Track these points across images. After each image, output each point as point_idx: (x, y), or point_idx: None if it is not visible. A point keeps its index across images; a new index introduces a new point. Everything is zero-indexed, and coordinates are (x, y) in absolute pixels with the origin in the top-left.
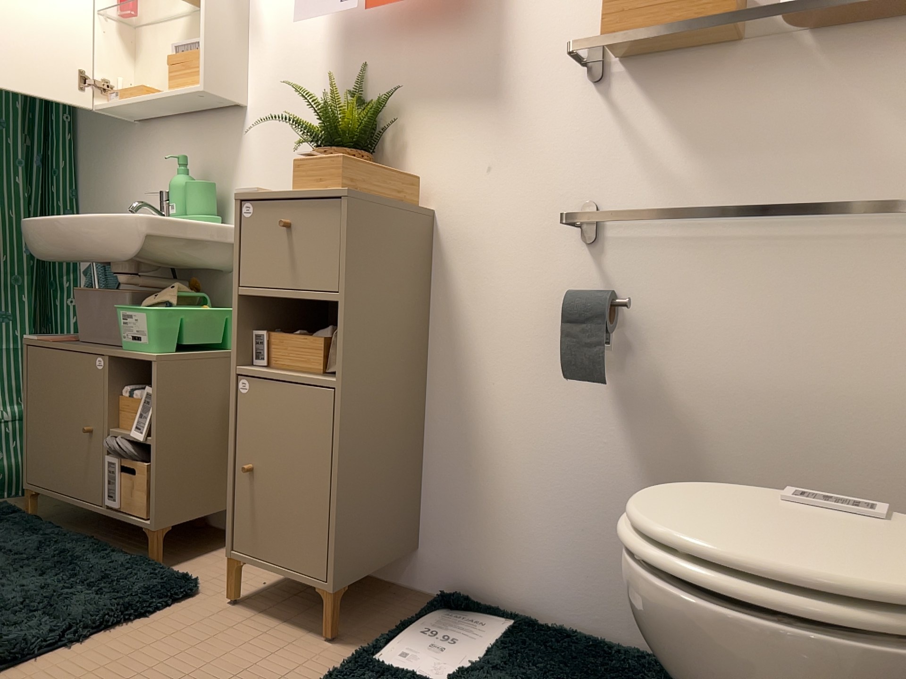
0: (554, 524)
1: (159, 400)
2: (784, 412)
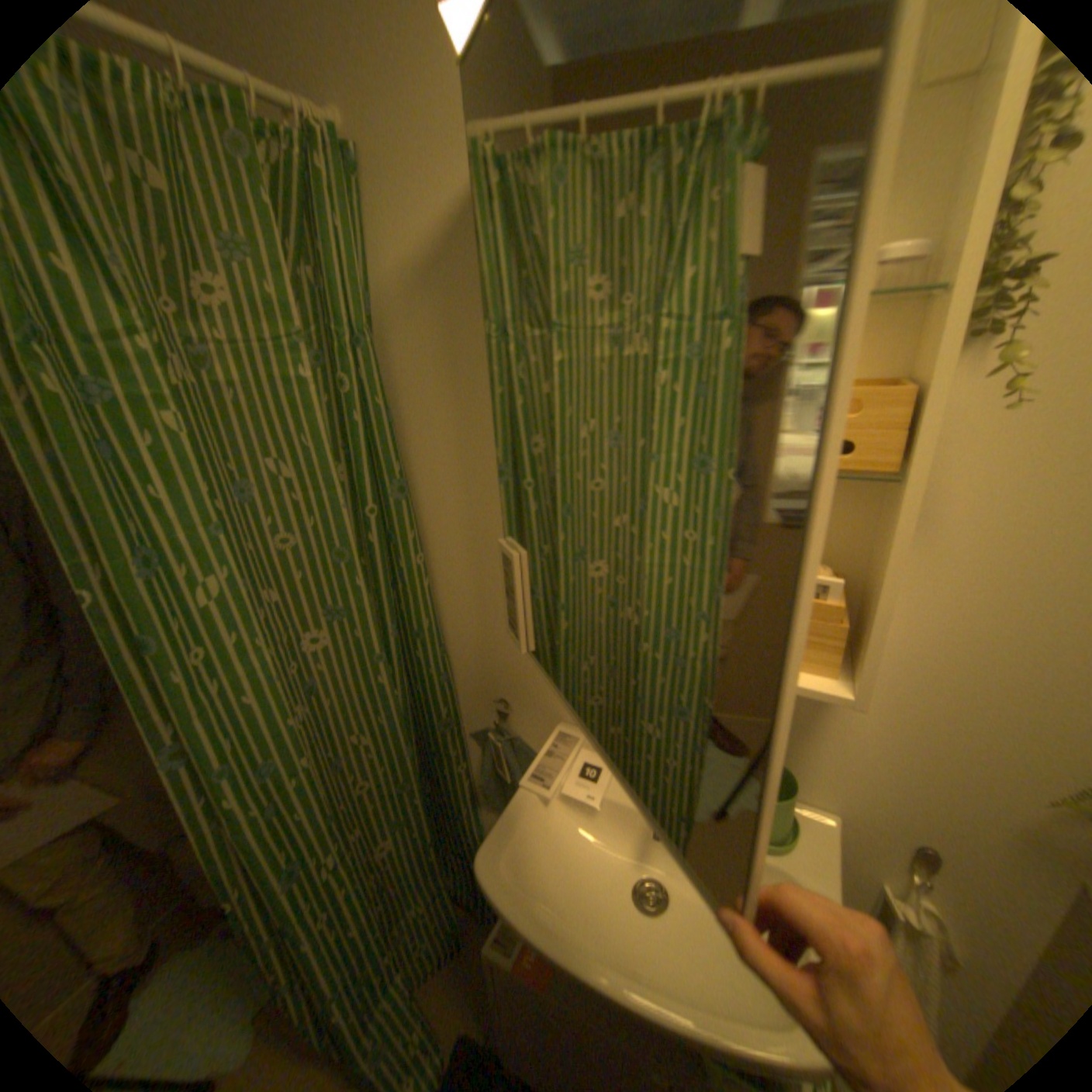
0: None
1: None
2: None
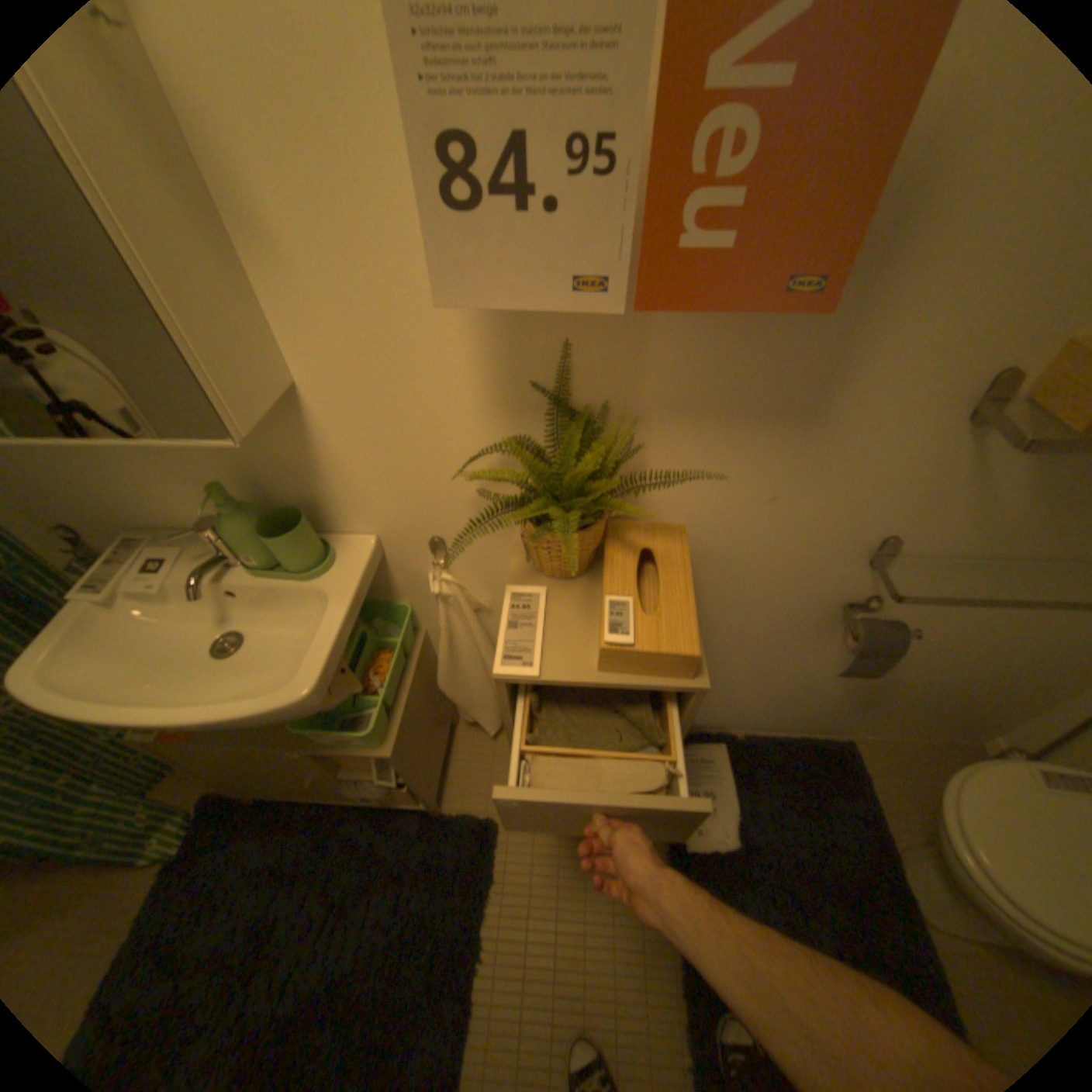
0: (759, 699)
1: (404, 770)
2: (980, 652)
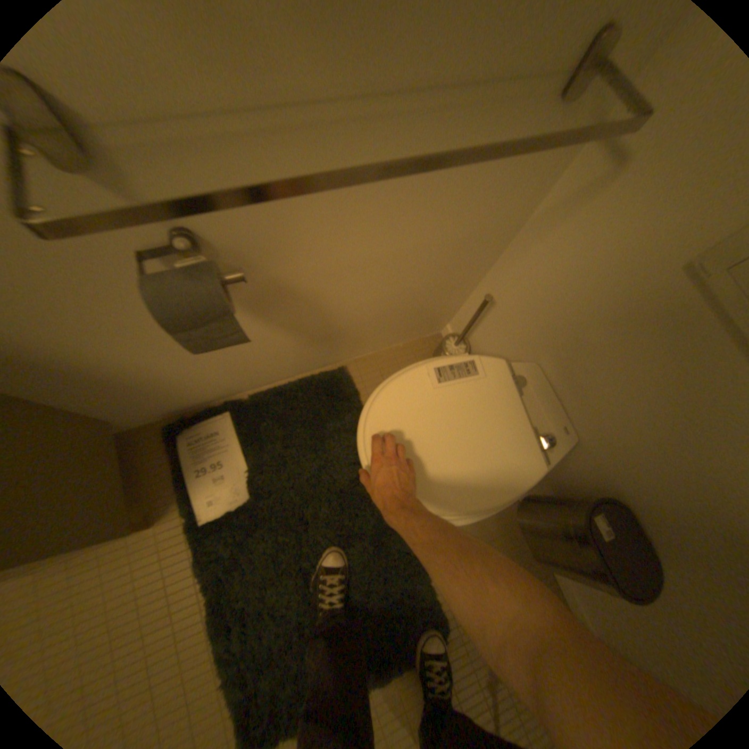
0: (221, 370)
1: None
2: (382, 264)
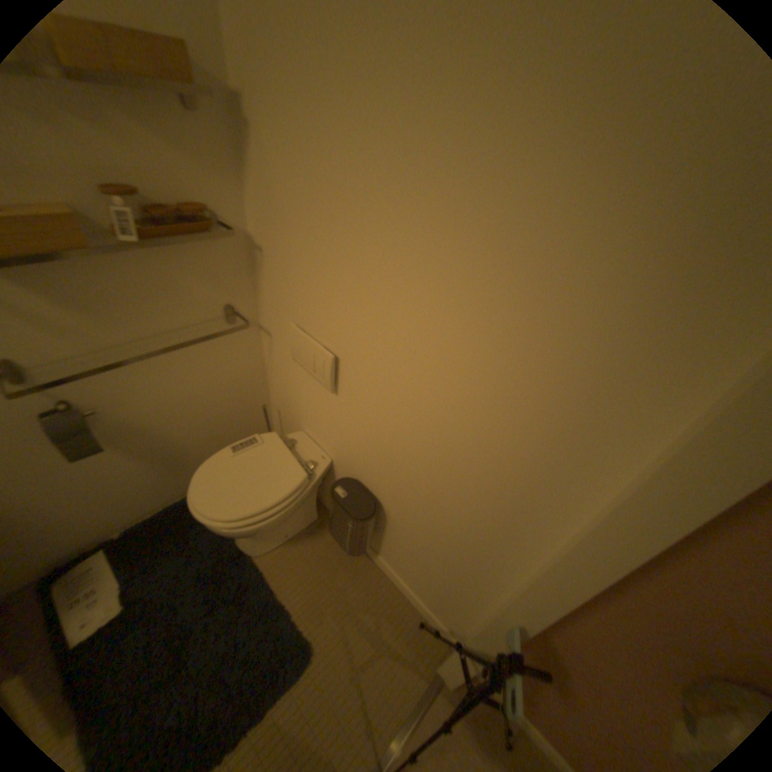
0: (89, 506)
1: None
2: (186, 404)
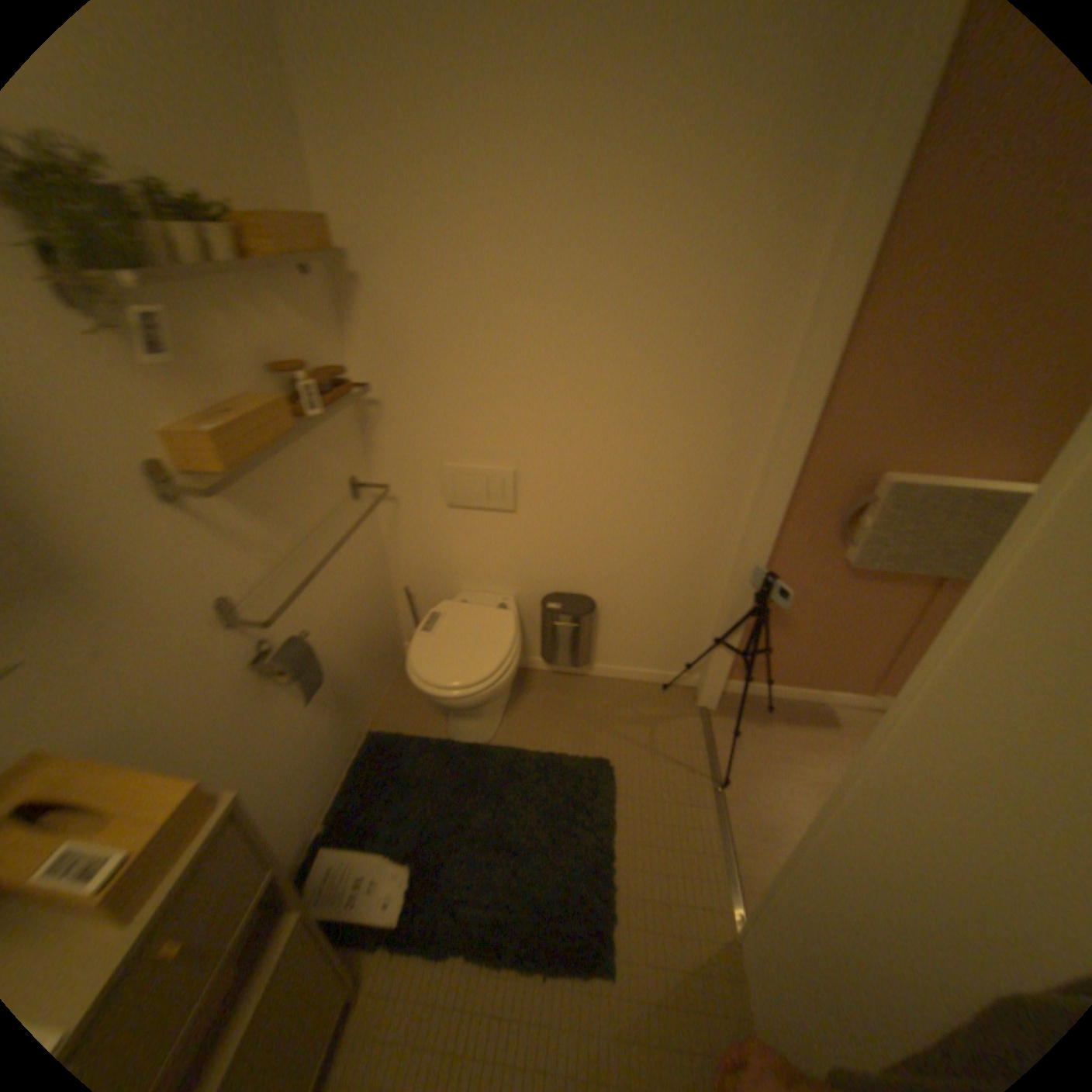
0: (293, 791)
1: None
2: (343, 615)
